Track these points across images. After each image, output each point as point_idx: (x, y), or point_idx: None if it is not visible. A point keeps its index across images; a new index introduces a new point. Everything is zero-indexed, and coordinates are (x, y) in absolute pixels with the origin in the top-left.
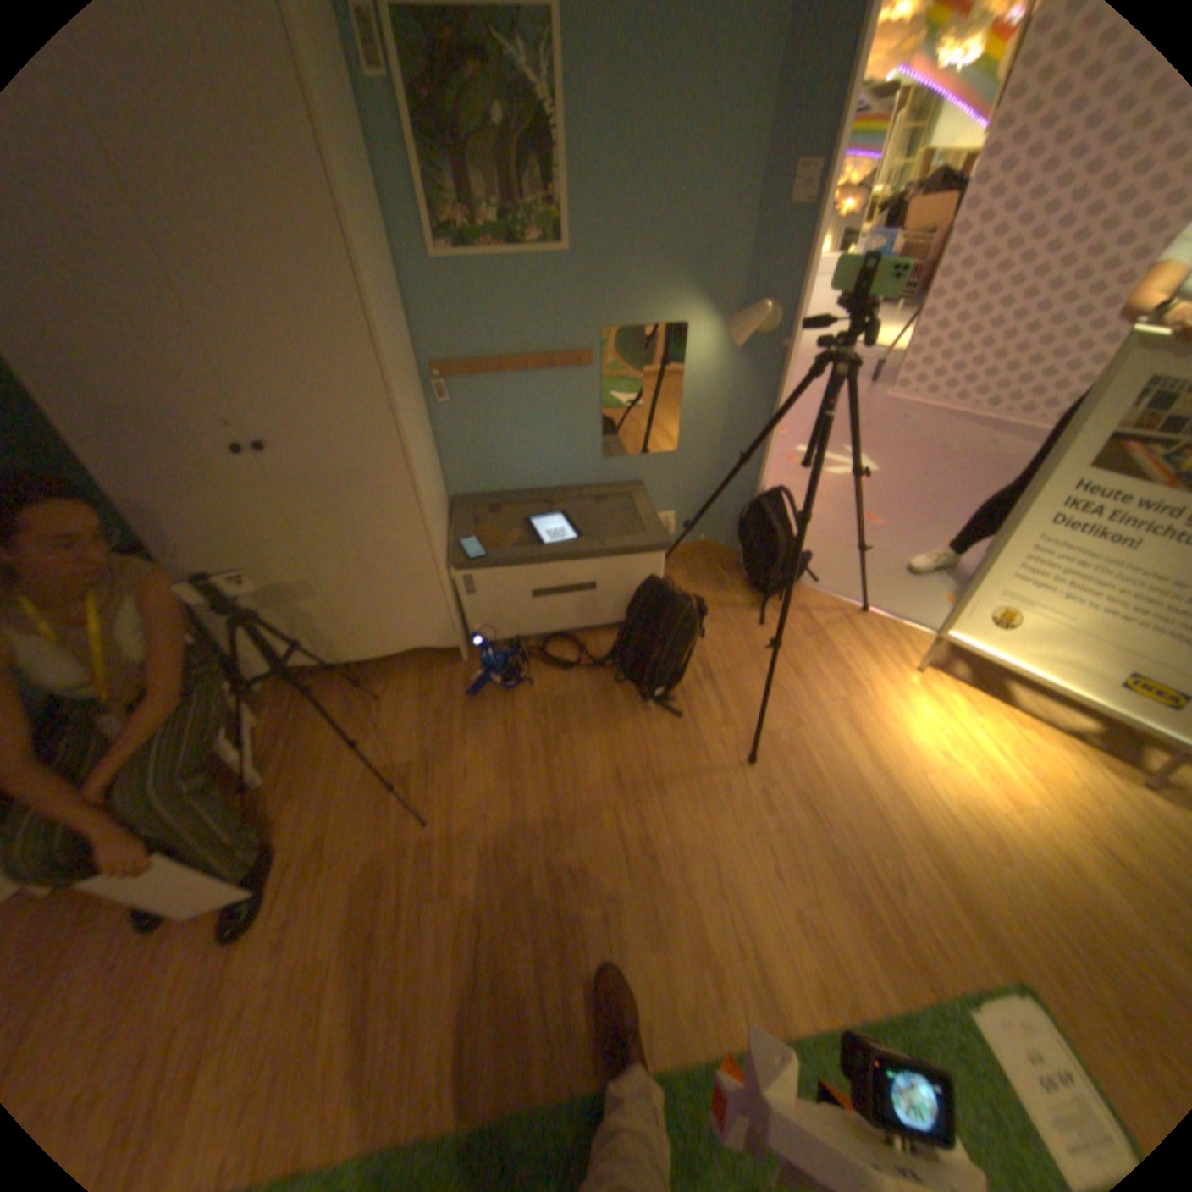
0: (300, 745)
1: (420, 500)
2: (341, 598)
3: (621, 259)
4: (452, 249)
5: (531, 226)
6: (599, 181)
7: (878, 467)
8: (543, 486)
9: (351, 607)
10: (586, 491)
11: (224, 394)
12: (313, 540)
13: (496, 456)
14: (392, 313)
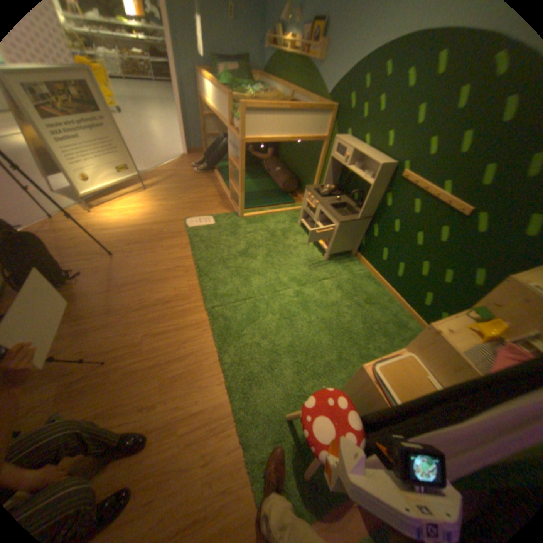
0: None
1: None
2: None
3: None
4: None
5: None
6: None
7: None
8: None
9: None
10: None
11: None
12: None
13: None
14: None
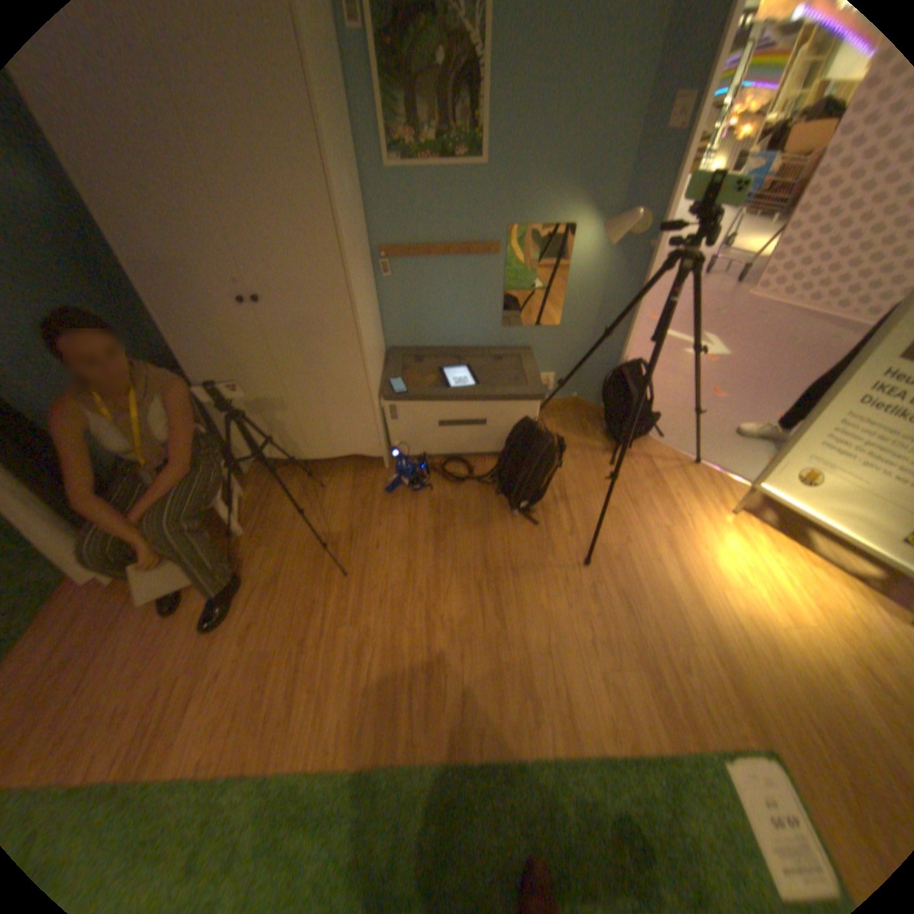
0: (269, 512)
1: (361, 346)
2: (304, 413)
3: (527, 171)
4: (400, 160)
5: (460, 144)
6: (514, 109)
7: (731, 351)
8: (455, 345)
9: (310, 421)
10: (487, 351)
11: (234, 260)
12: (287, 370)
13: (422, 320)
14: (352, 207)
